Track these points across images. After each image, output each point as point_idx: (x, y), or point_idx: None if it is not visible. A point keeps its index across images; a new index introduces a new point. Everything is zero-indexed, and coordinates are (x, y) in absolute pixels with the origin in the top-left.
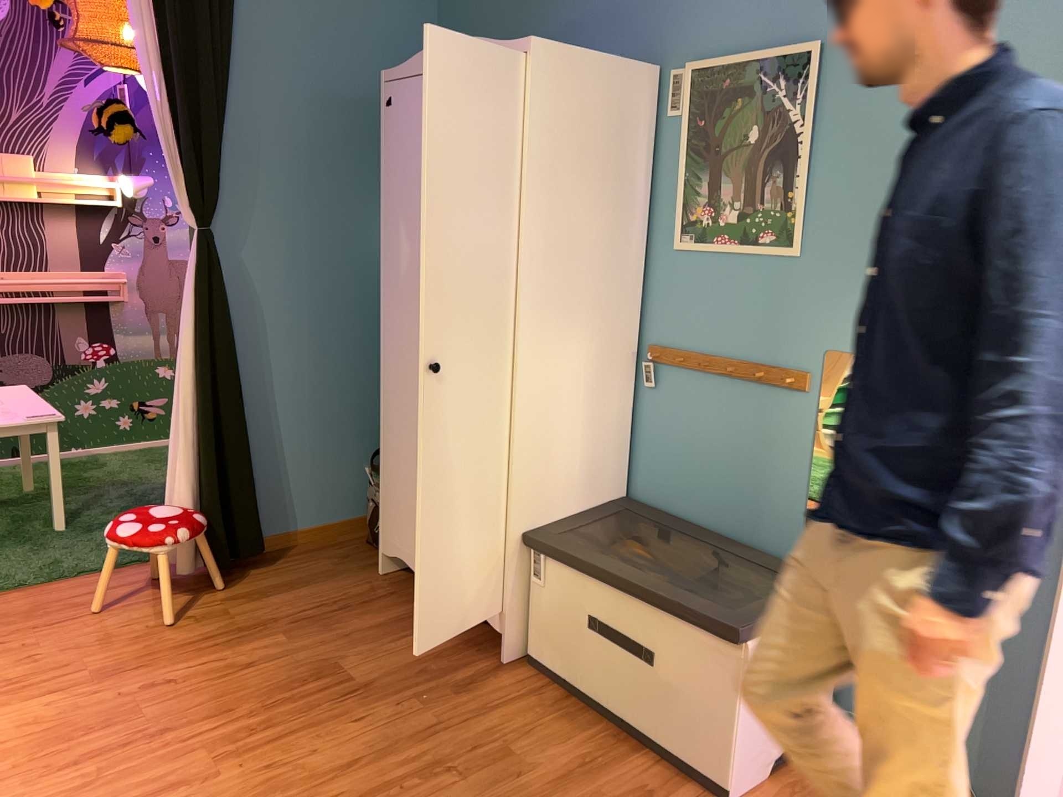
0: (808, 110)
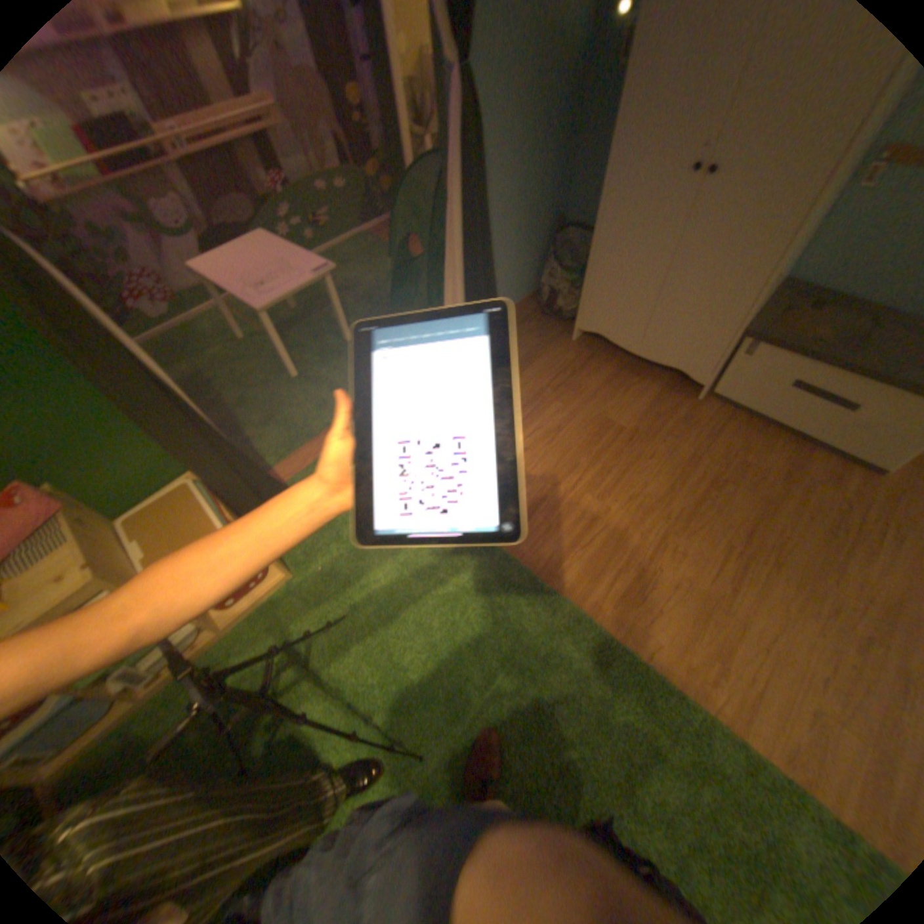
0: None
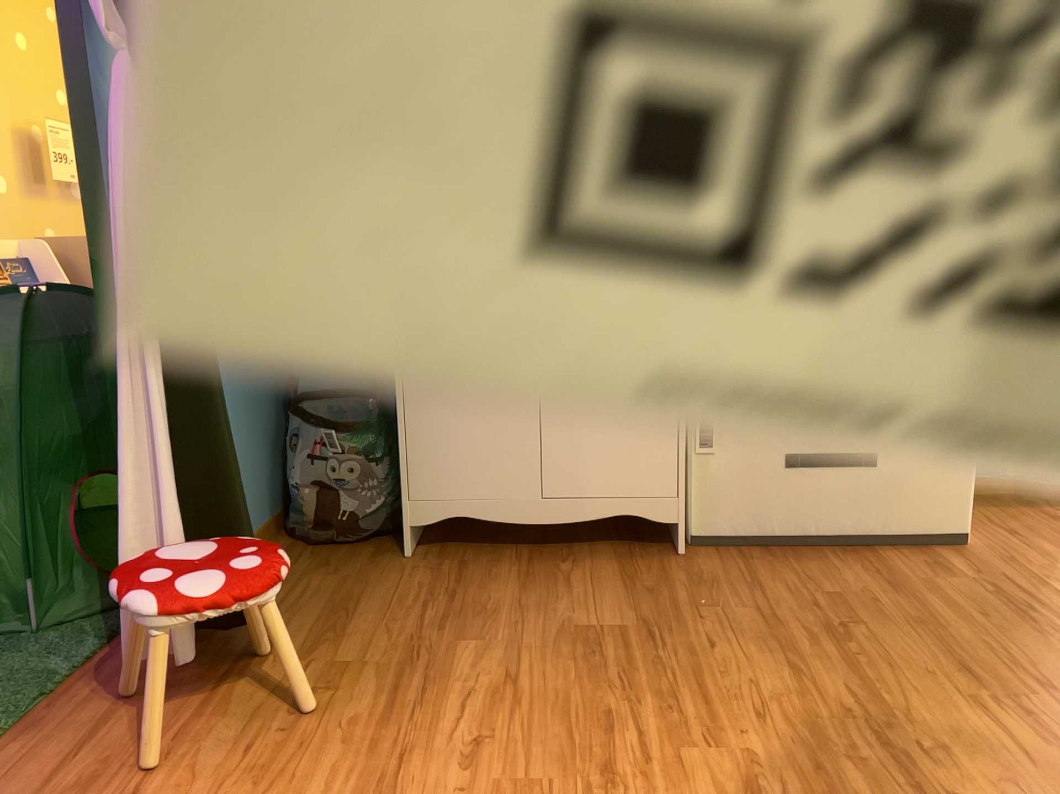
0: None
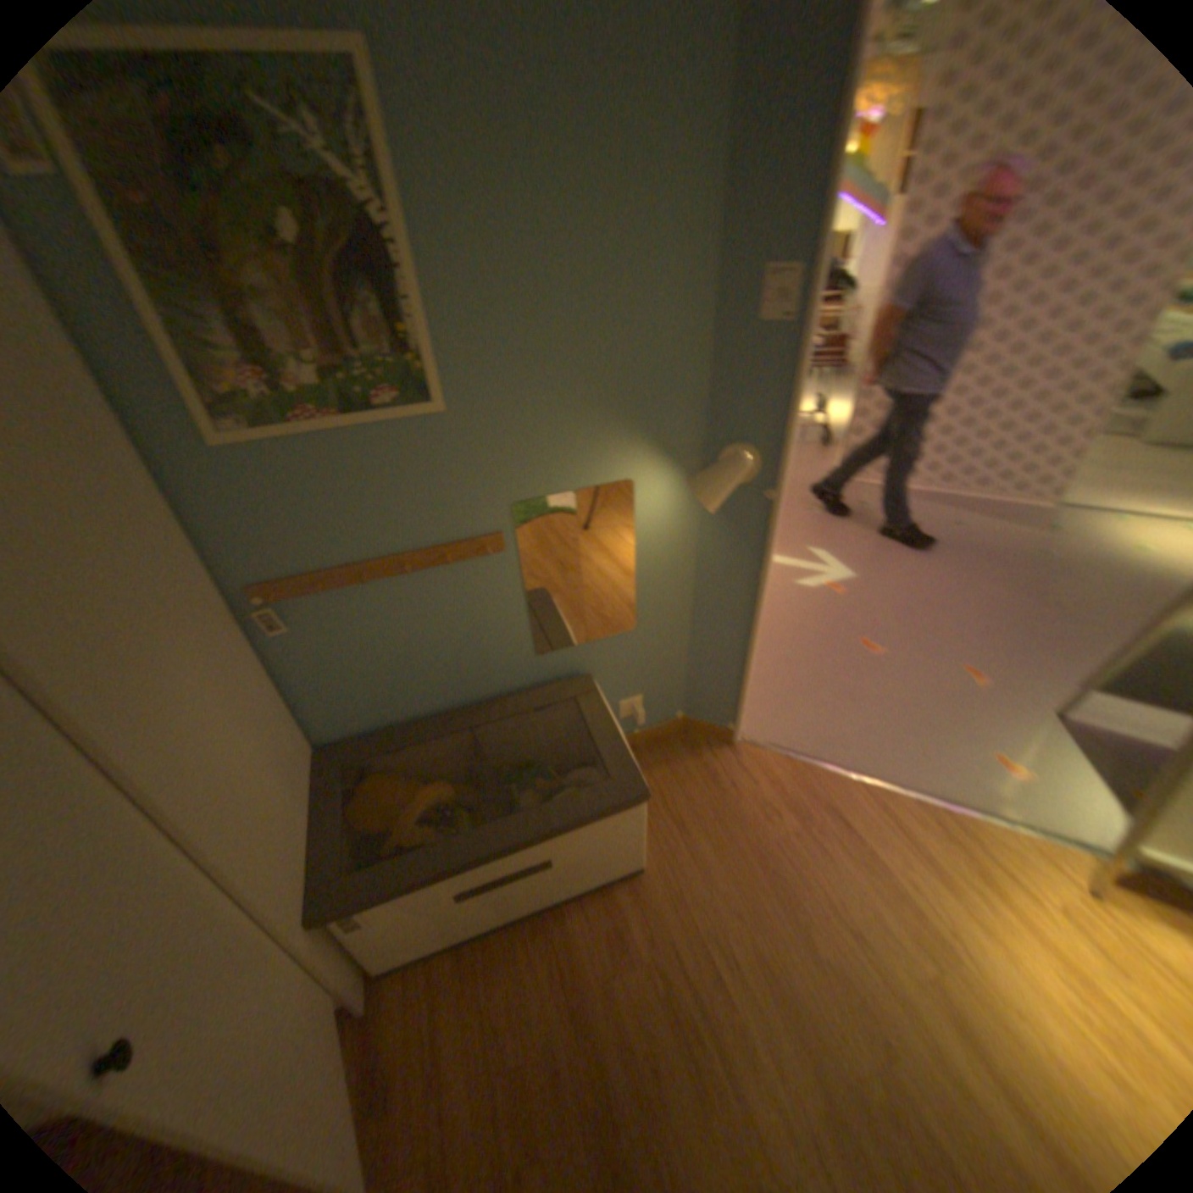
0: (381, 177)
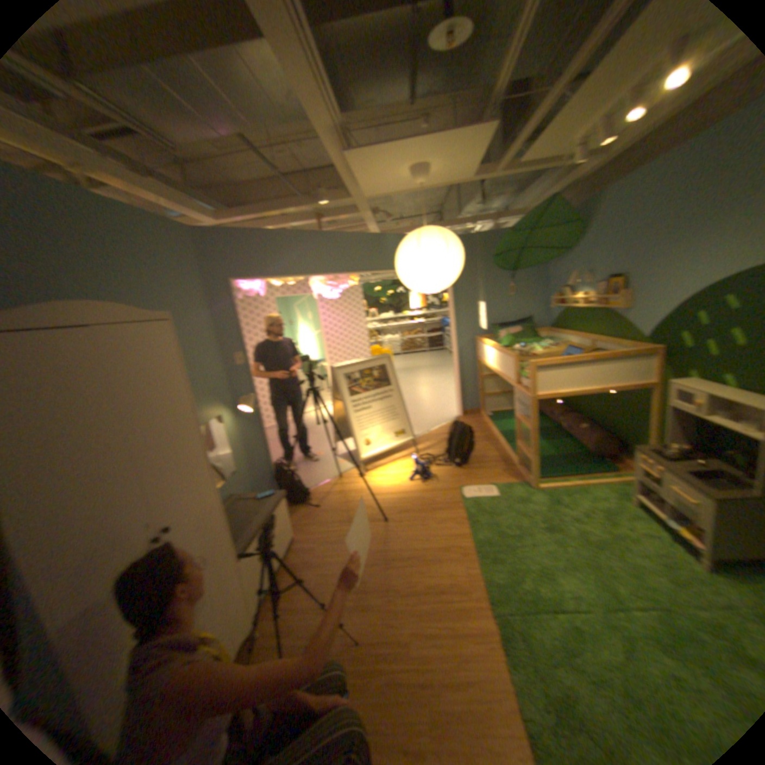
0: None
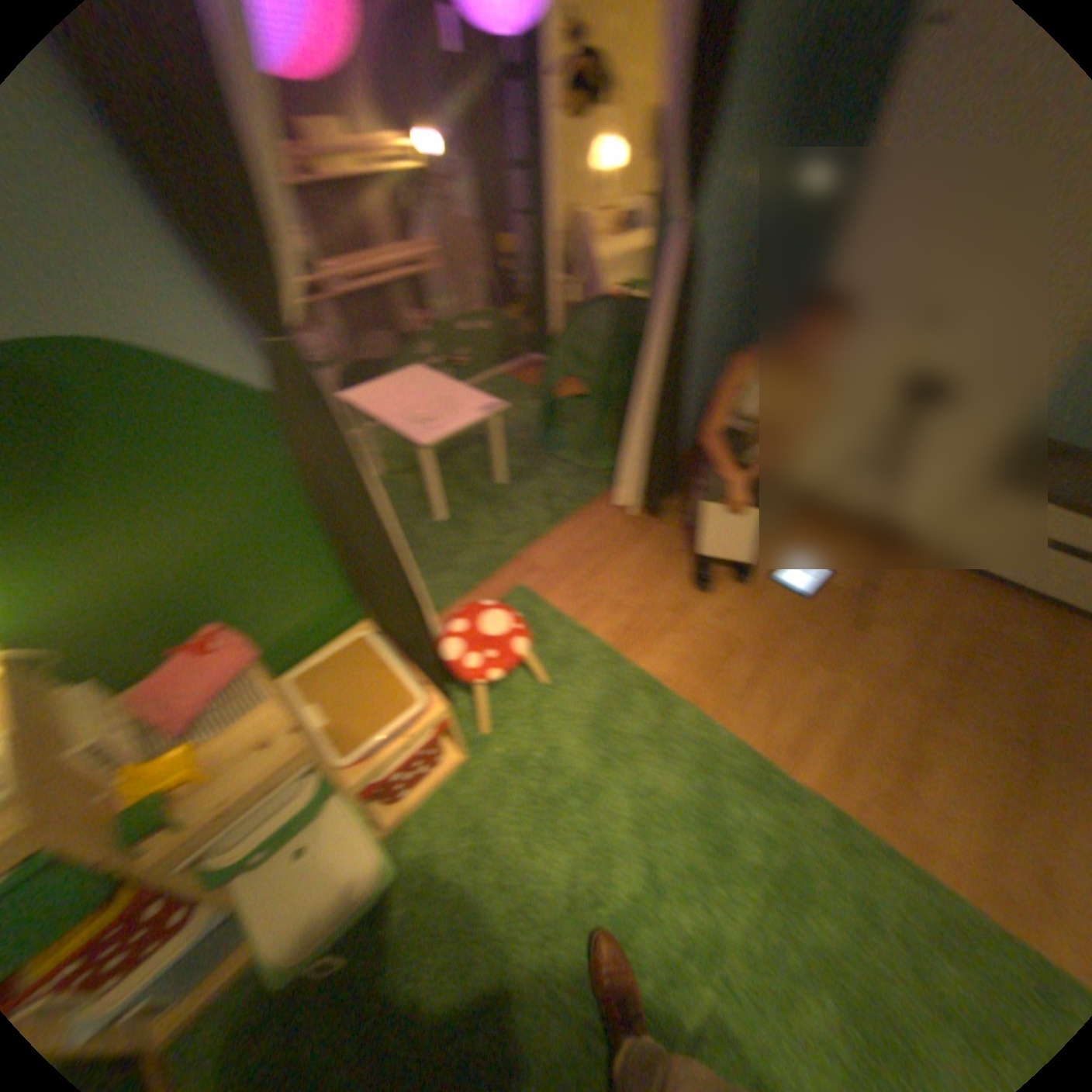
0: None
